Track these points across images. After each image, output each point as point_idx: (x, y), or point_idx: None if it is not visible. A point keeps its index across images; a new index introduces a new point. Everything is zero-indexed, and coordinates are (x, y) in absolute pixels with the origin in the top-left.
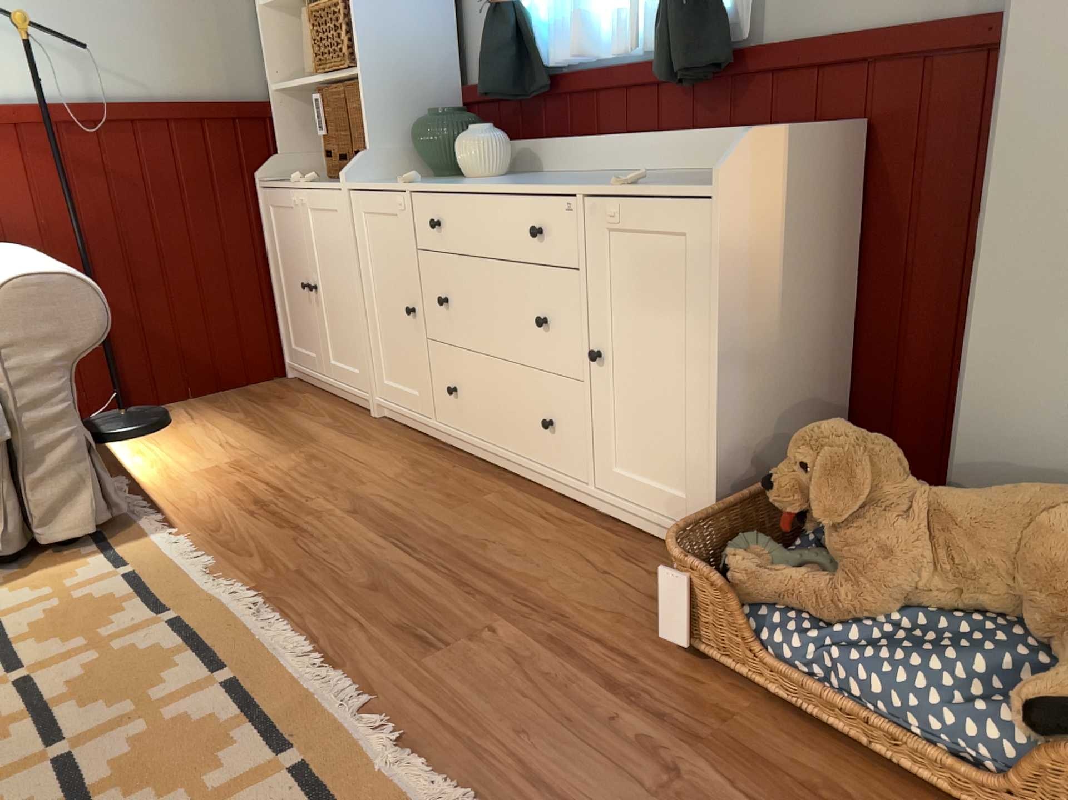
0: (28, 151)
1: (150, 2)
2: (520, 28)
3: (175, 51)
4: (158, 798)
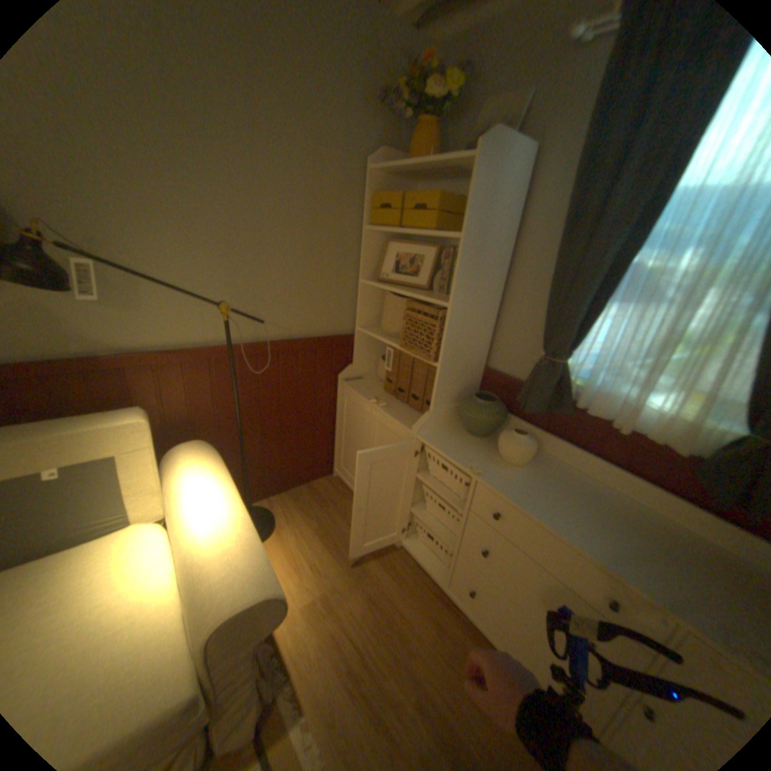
0: (212, 372)
1: (299, 277)
2: (566, 378)
3: (308, 306)
4: None
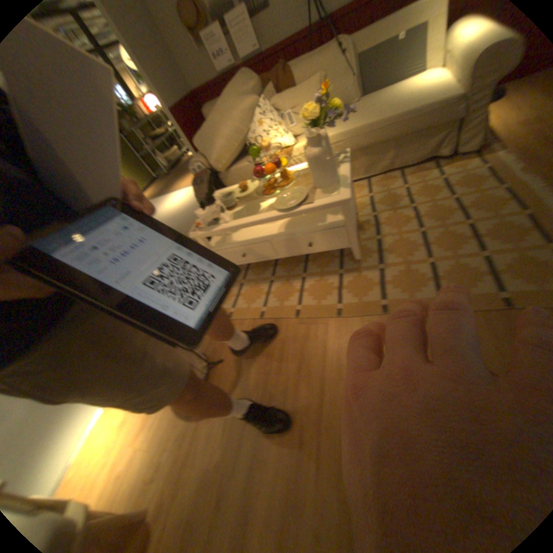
0: None
1: None
2: None
3: None
4: (501, 244)
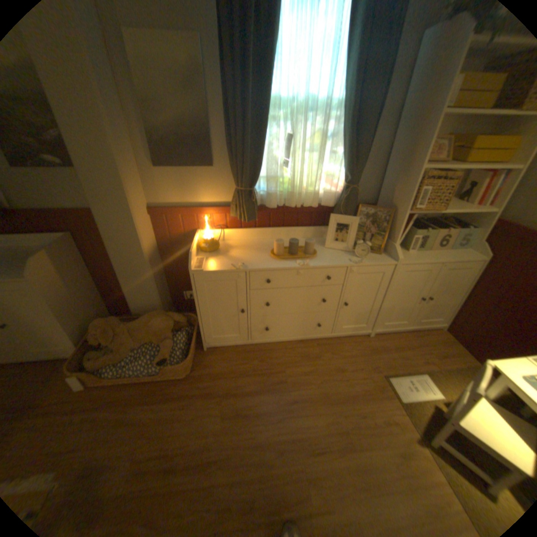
0: None
1: None
2: None
3: None
4: None
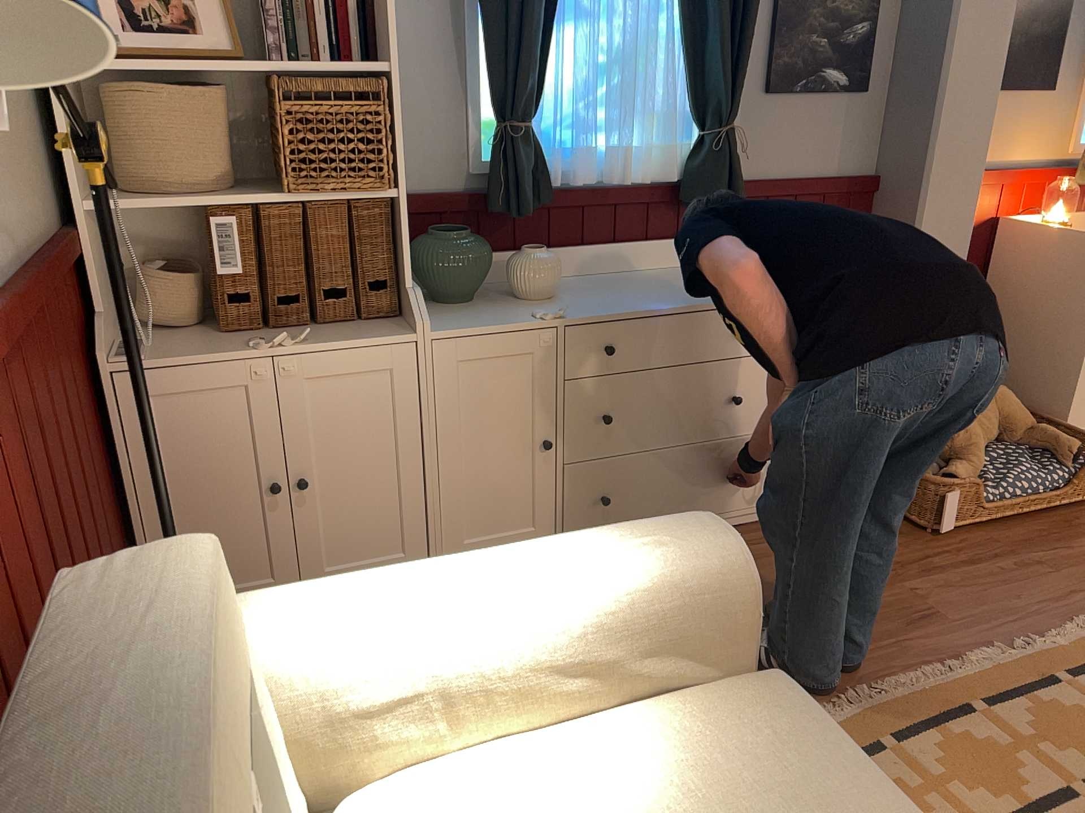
0: None
1: None
2: (537, 148)
3: (8, 158)
4: None
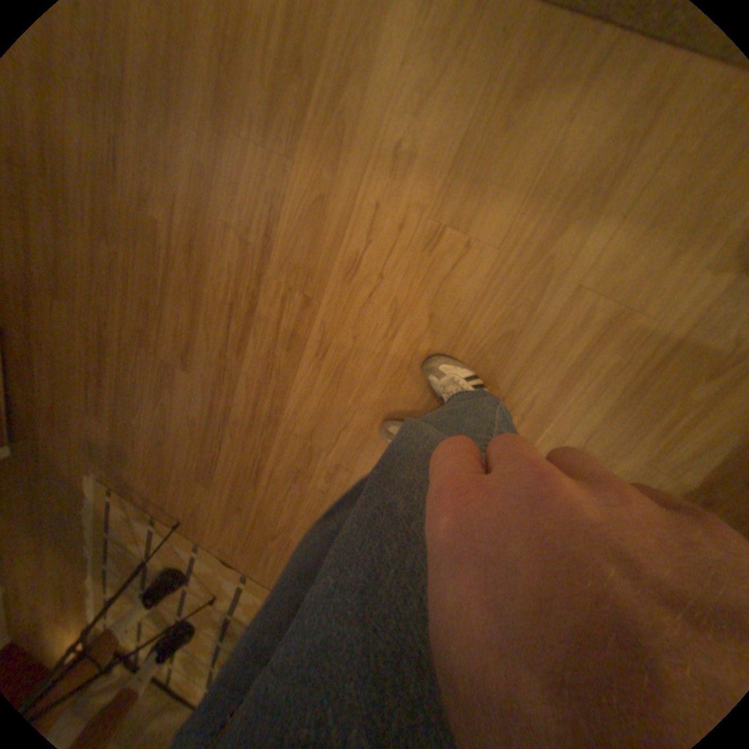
0: None
1: None
2: None
3: None
4: (124, 559)
